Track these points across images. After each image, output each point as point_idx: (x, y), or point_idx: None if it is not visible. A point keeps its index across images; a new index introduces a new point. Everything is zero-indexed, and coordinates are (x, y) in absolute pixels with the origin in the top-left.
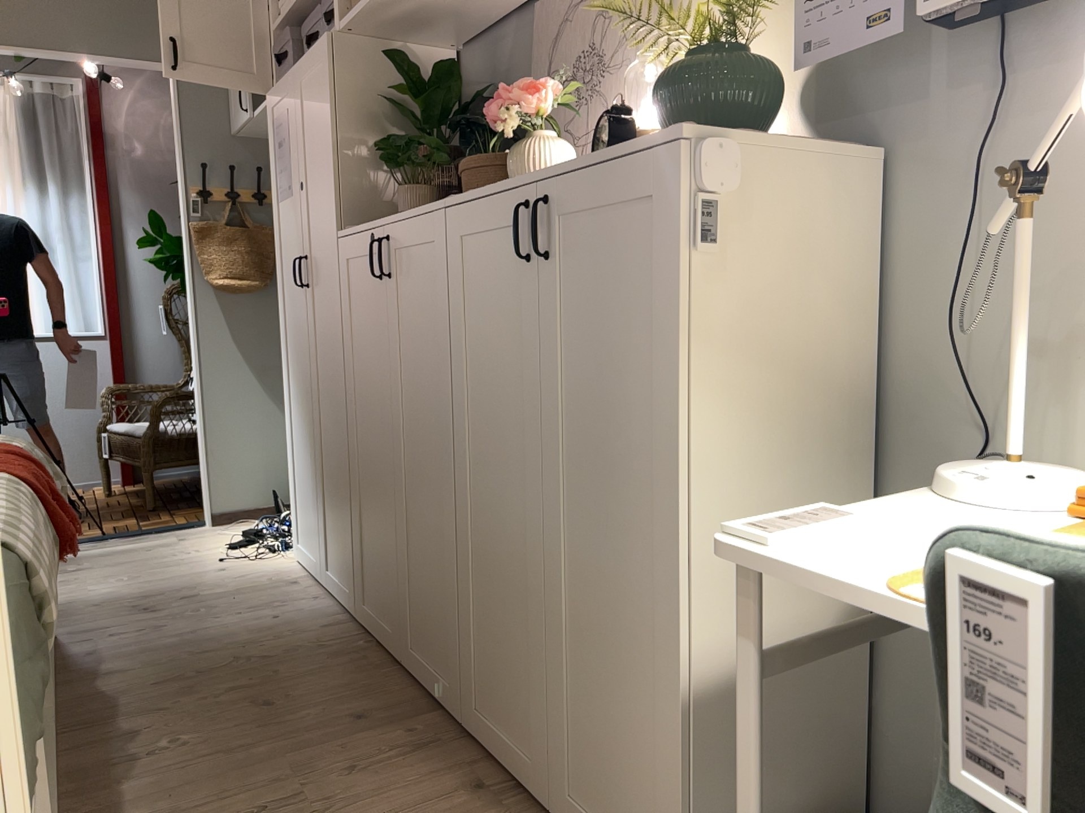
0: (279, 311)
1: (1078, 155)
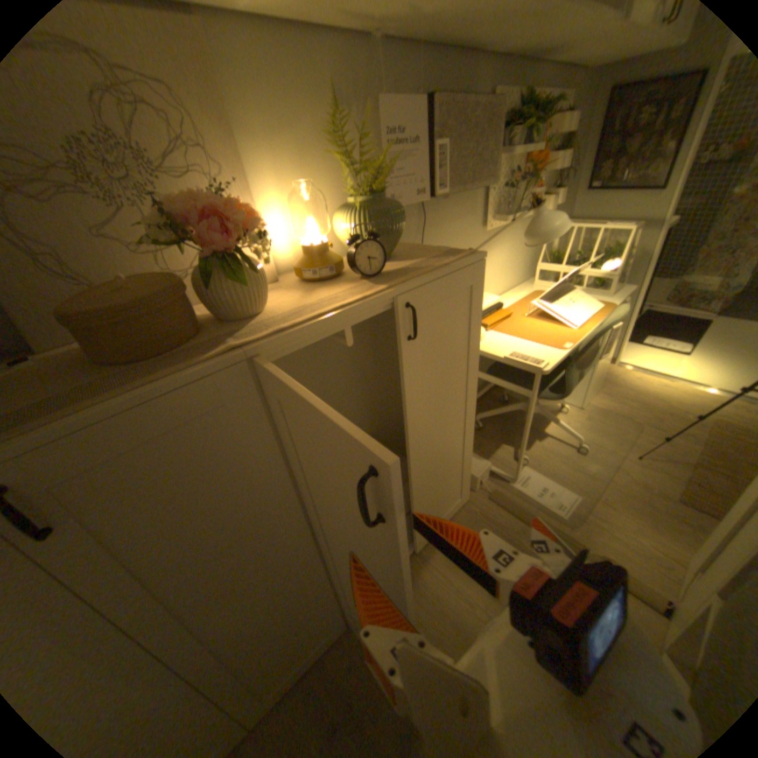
0: None
1: (435, 240)
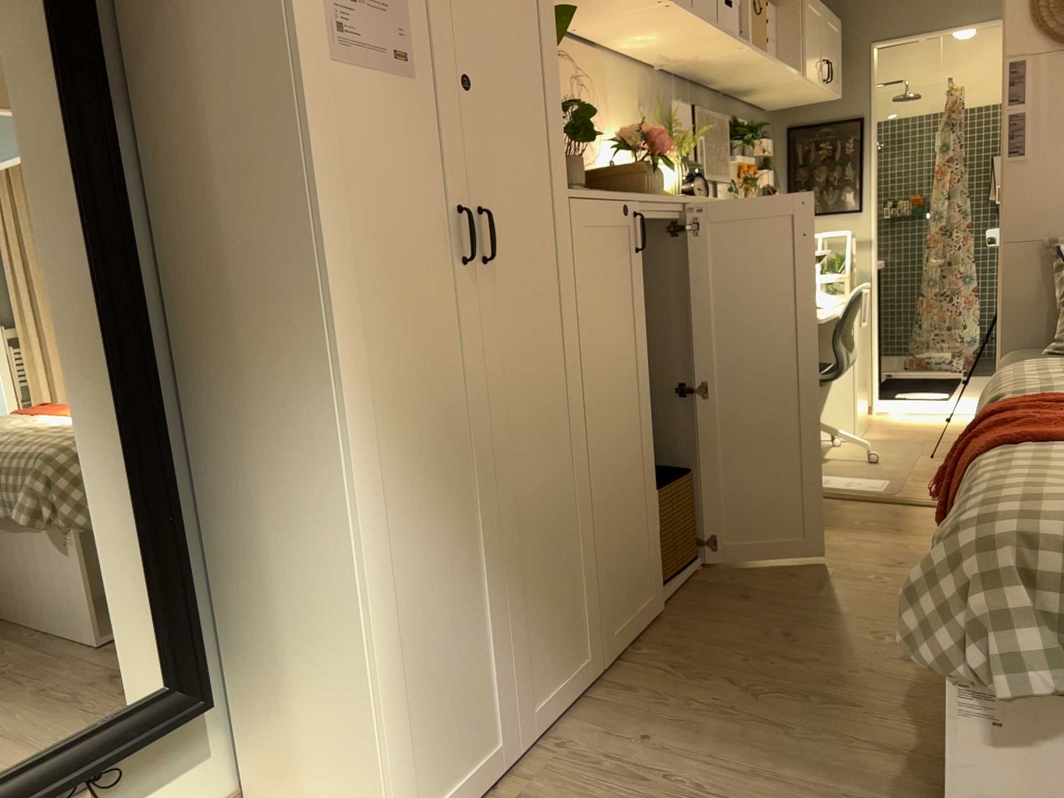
0: (335, 322)
1: None
